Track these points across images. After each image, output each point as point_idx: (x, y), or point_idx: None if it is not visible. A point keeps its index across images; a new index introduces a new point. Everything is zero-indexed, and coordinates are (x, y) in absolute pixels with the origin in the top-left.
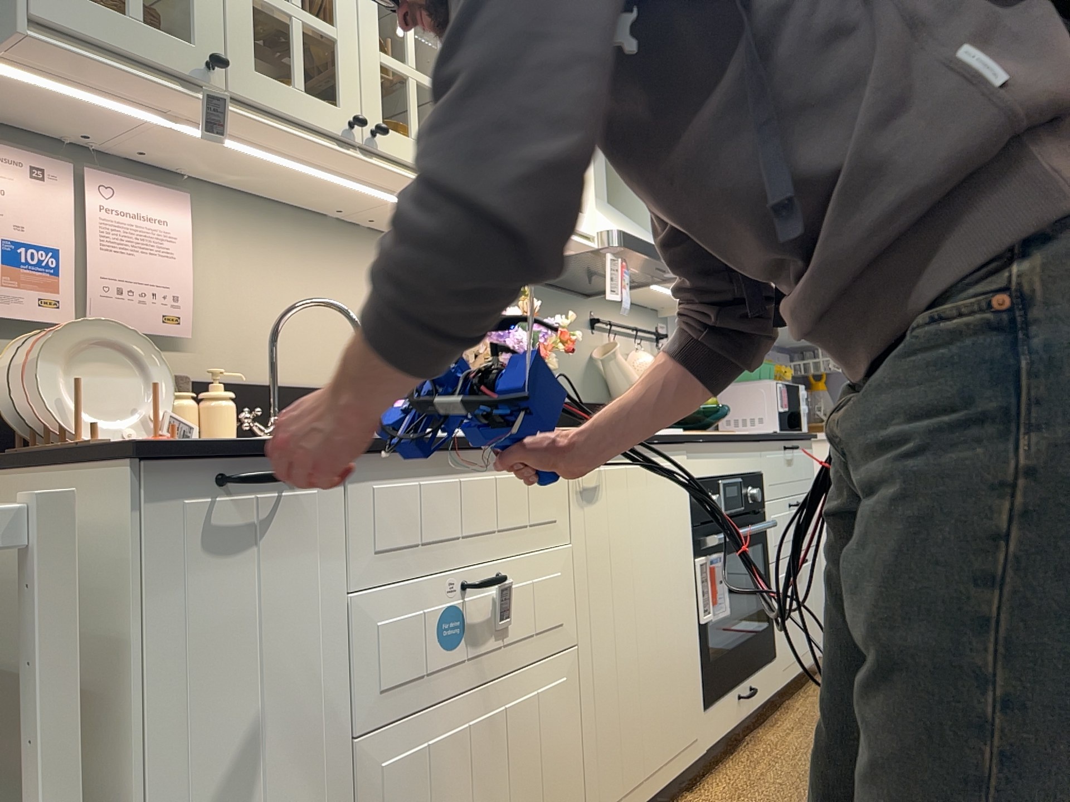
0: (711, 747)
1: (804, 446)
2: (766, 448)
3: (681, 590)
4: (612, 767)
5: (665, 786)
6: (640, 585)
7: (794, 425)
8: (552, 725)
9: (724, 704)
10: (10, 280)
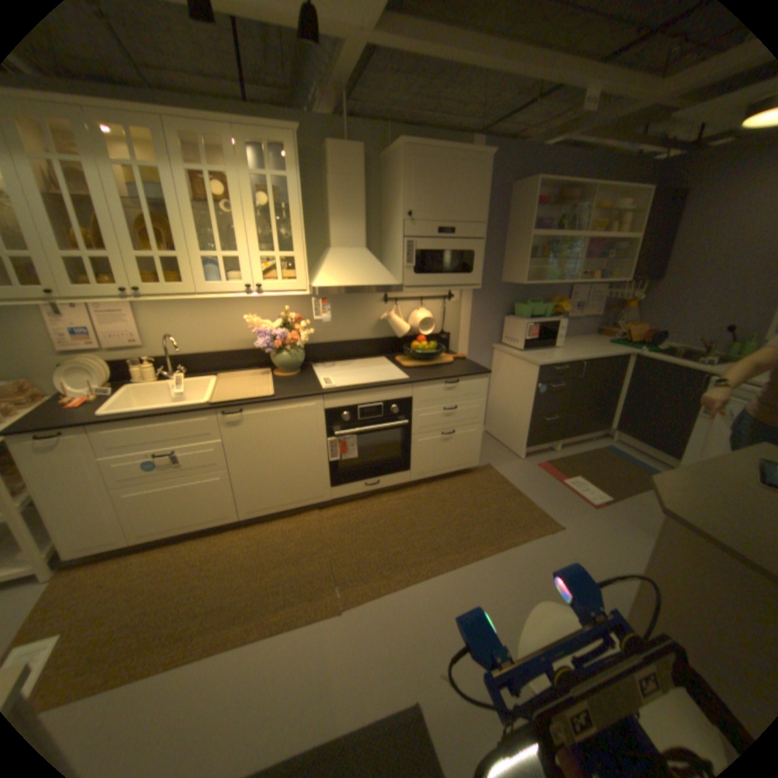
0: (336, 499)
1: (471, 379)
2: (417, 387)
3: (311, 451)
4: (253, 503)
5: (295, 509)
6: (276, 451)
7: (541, 345)
8: (212, 491)
9: (350, 487)
10: (75, 341)
